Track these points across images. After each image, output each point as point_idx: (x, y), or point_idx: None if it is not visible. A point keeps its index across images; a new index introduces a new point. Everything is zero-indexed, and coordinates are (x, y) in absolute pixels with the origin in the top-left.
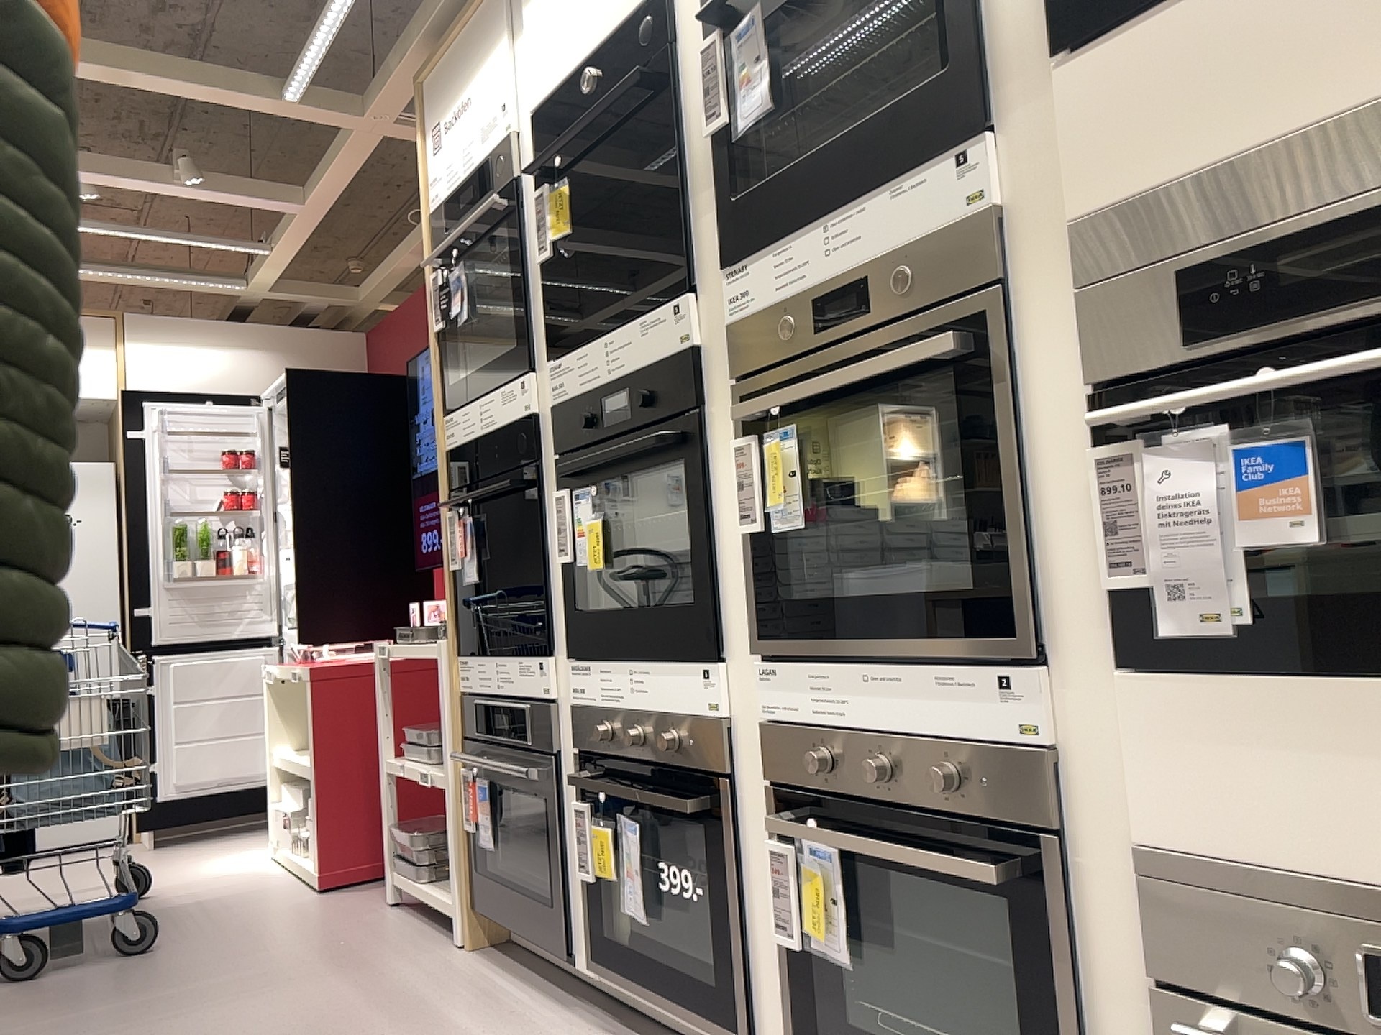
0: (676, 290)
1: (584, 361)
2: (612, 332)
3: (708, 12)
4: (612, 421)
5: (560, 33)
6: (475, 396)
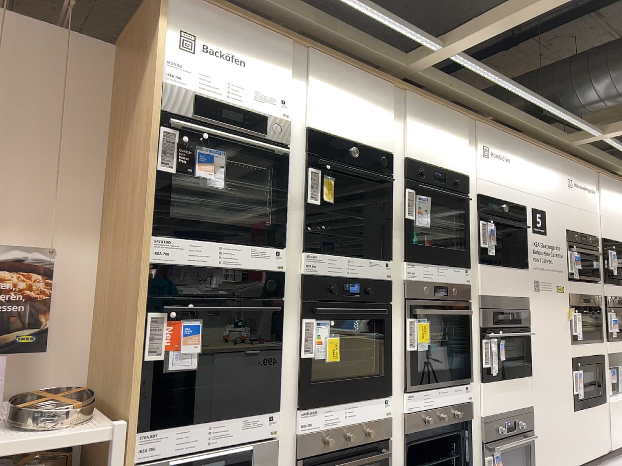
0: (381, 256)
1: (334, 262)
2: (353, 257)
3: (407, 183)
4: (346, 292)
5: (337, 120)
6: (219, 239)
